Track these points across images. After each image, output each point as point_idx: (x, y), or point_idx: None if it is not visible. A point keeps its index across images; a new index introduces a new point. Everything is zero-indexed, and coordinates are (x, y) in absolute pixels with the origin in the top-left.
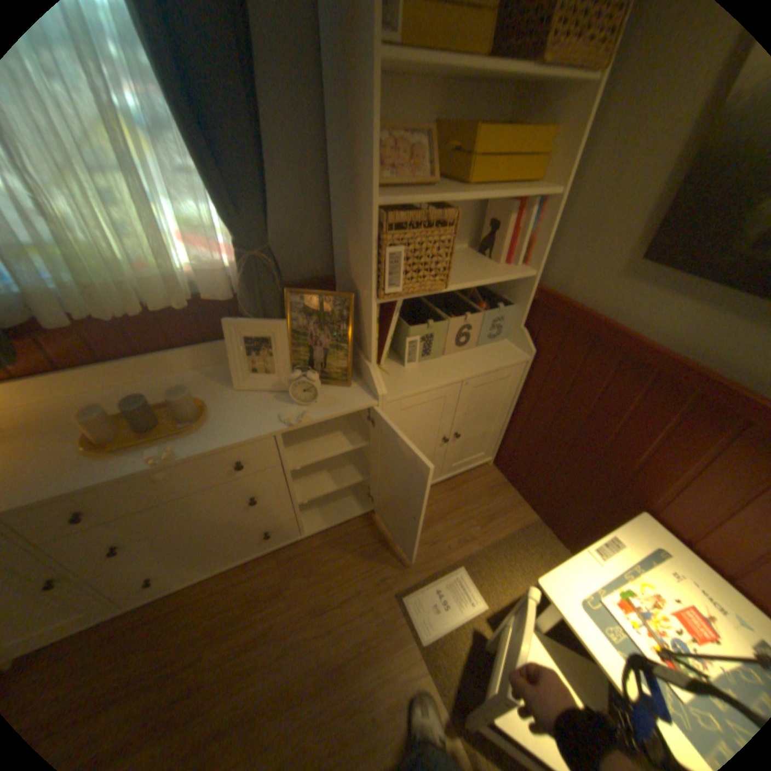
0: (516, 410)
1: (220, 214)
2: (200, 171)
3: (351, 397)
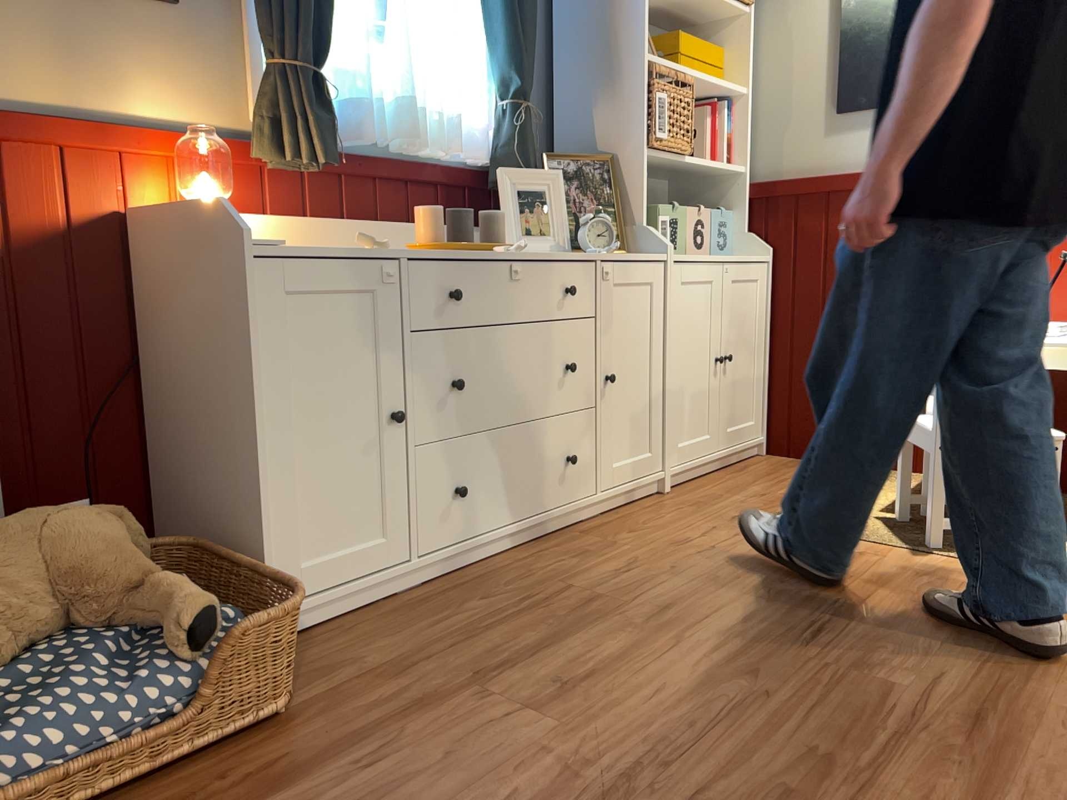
0: (772, 340)
1: (503, 68)
2: (497, 30)
3: (636, 255)
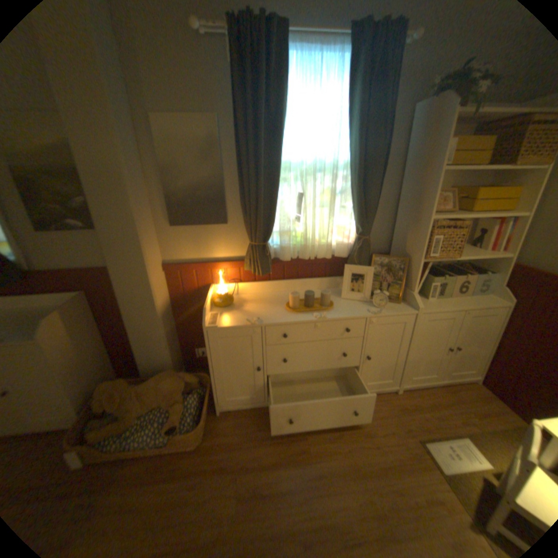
0: (502, 341)
1: (356, 222)
2: (355, 207)
3: (402, 308)
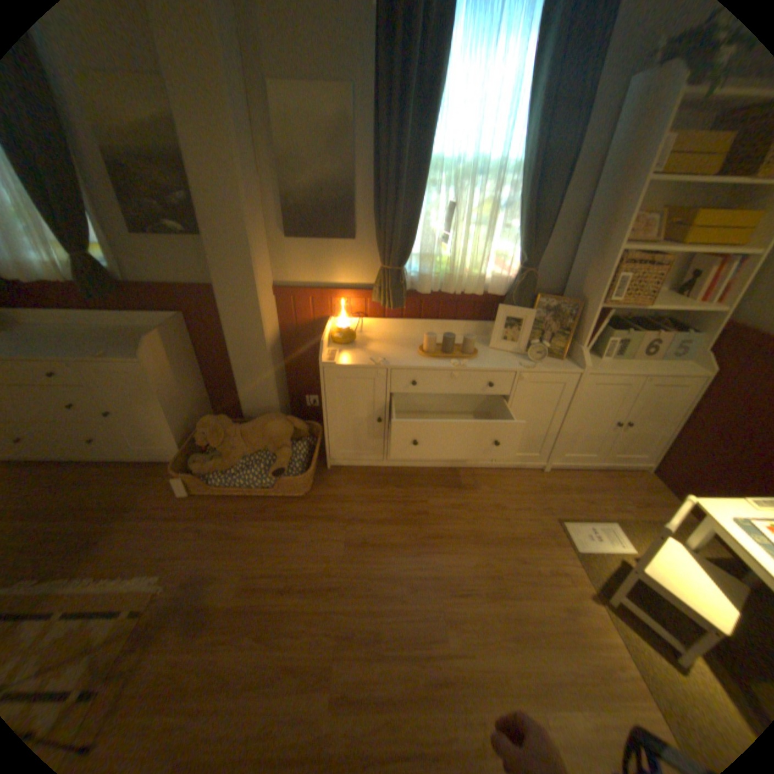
0: (689, 421)
1: (521, 248)
2: (522, 227)
3: (563, 365)
